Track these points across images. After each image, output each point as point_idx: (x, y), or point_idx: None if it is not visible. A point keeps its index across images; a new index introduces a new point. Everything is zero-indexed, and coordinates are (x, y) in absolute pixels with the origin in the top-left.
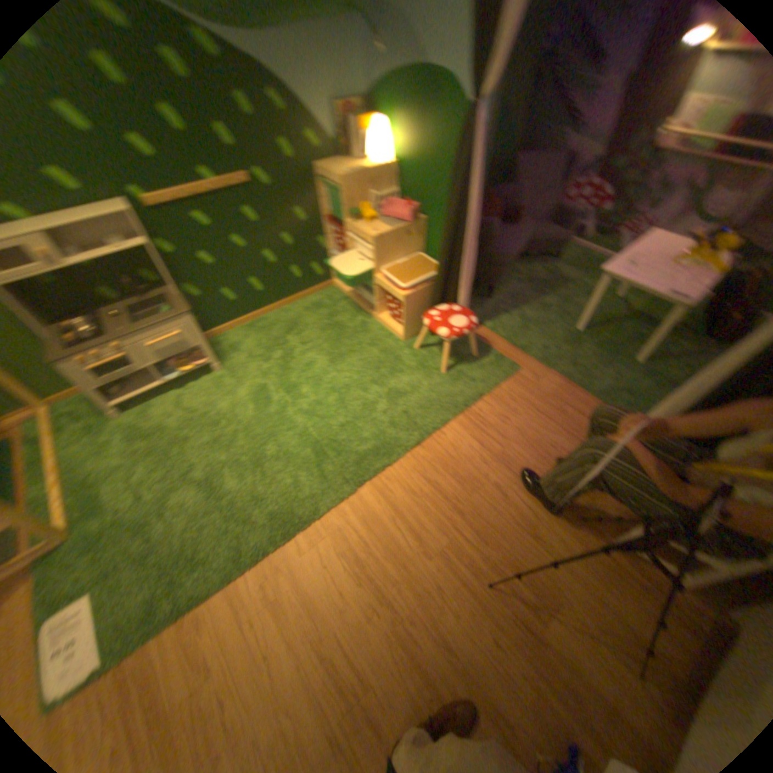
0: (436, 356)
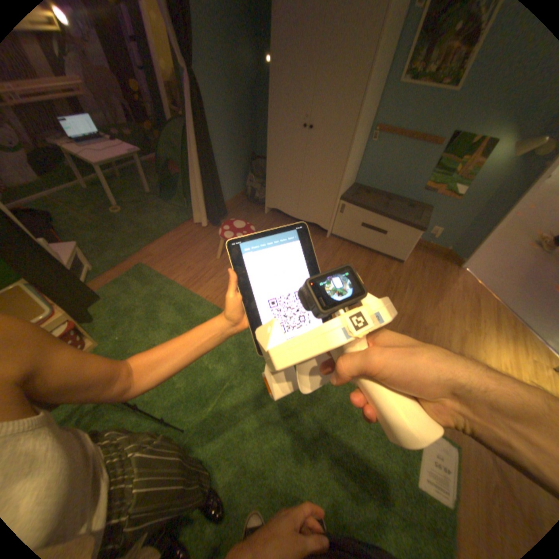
0: (123, 312)
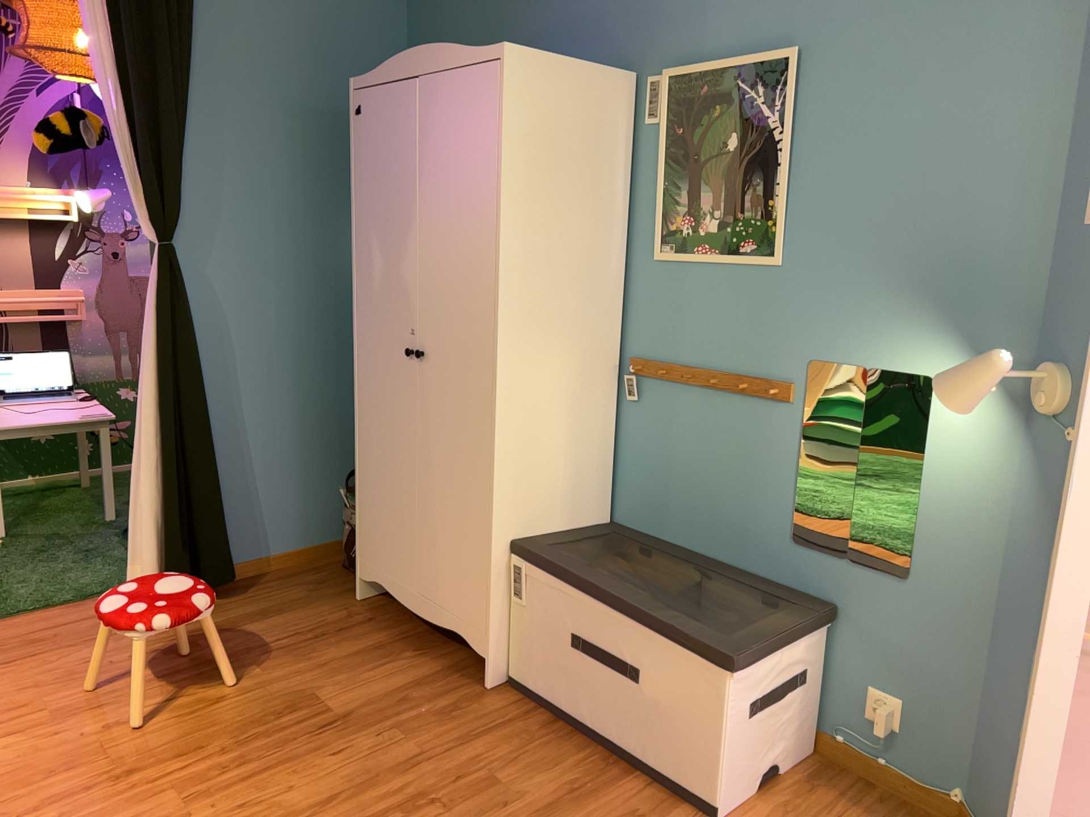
0: None
